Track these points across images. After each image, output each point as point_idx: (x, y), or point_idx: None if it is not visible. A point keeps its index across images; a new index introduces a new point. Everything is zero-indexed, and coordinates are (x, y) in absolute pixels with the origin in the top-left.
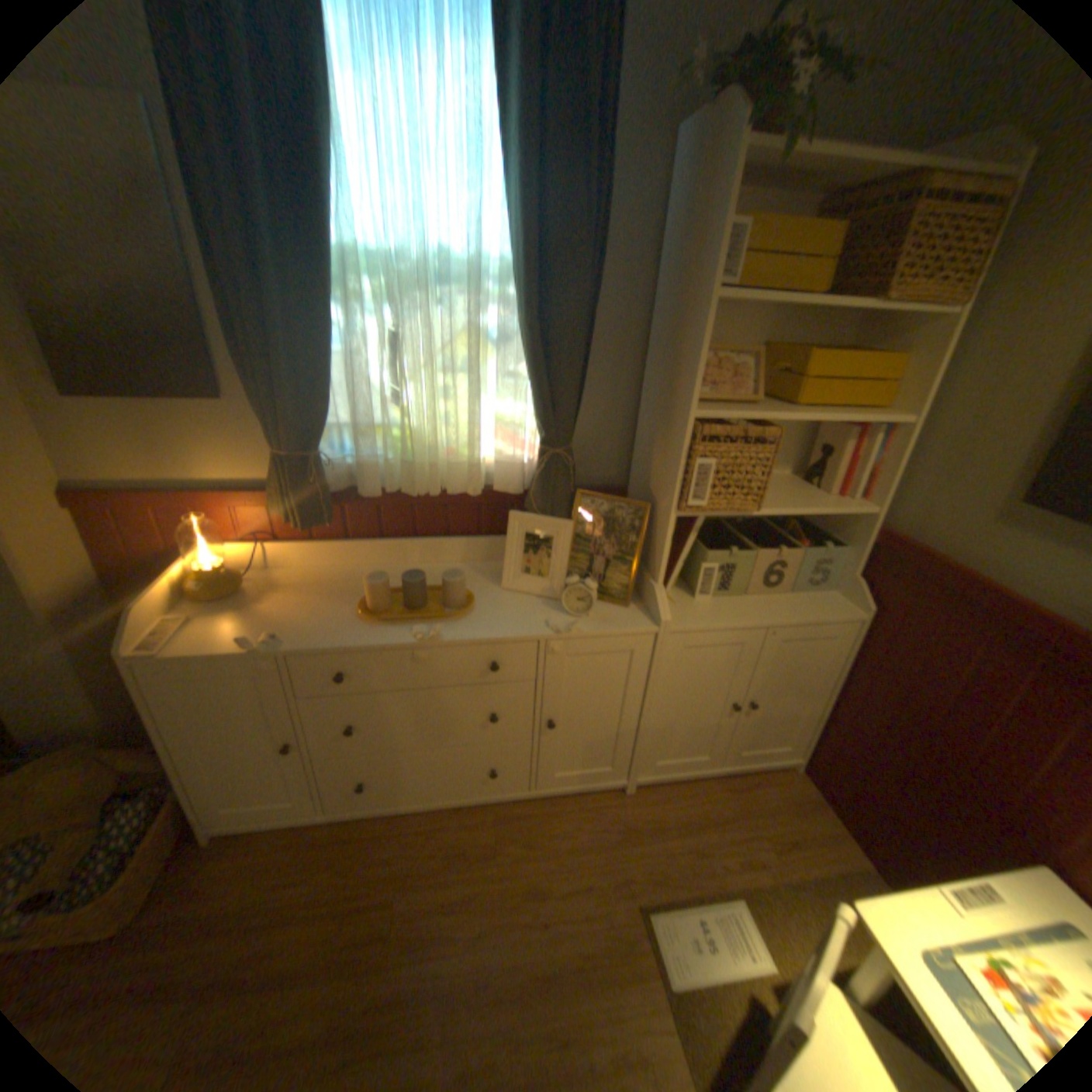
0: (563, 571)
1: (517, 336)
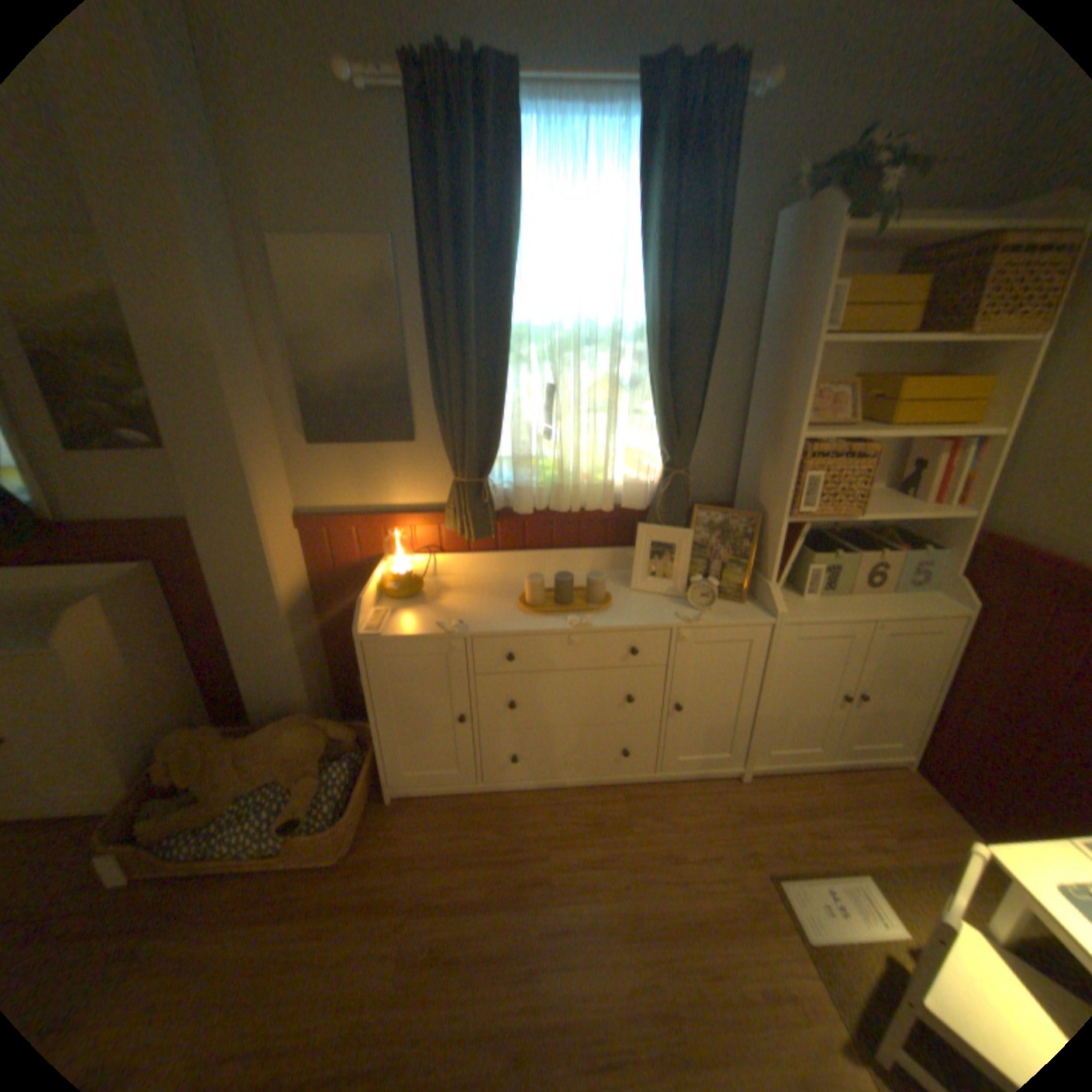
0: (686, 573)
1: (646, 381)
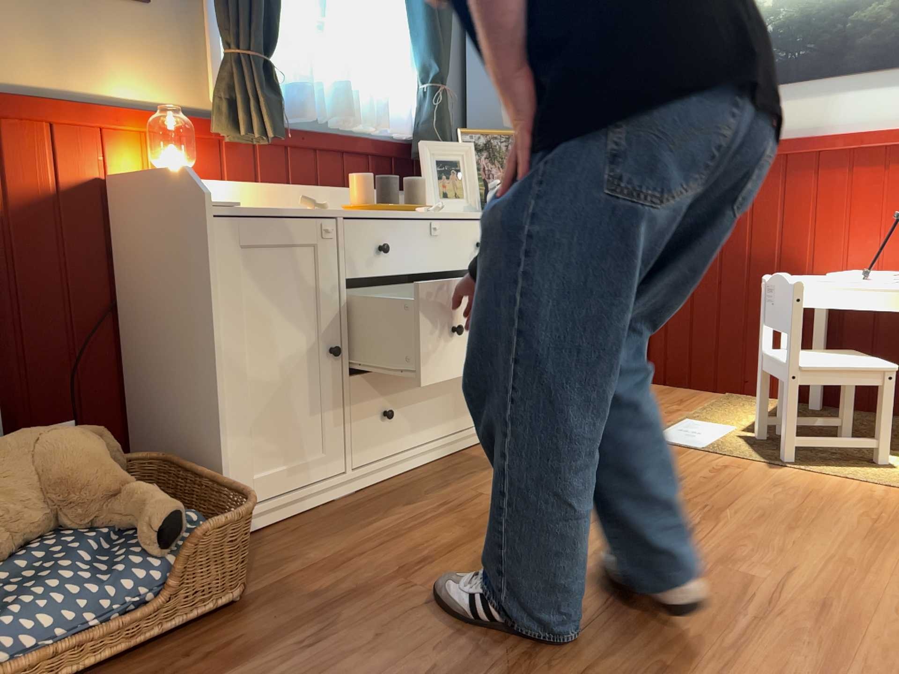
0: (478, 186)
1: None
